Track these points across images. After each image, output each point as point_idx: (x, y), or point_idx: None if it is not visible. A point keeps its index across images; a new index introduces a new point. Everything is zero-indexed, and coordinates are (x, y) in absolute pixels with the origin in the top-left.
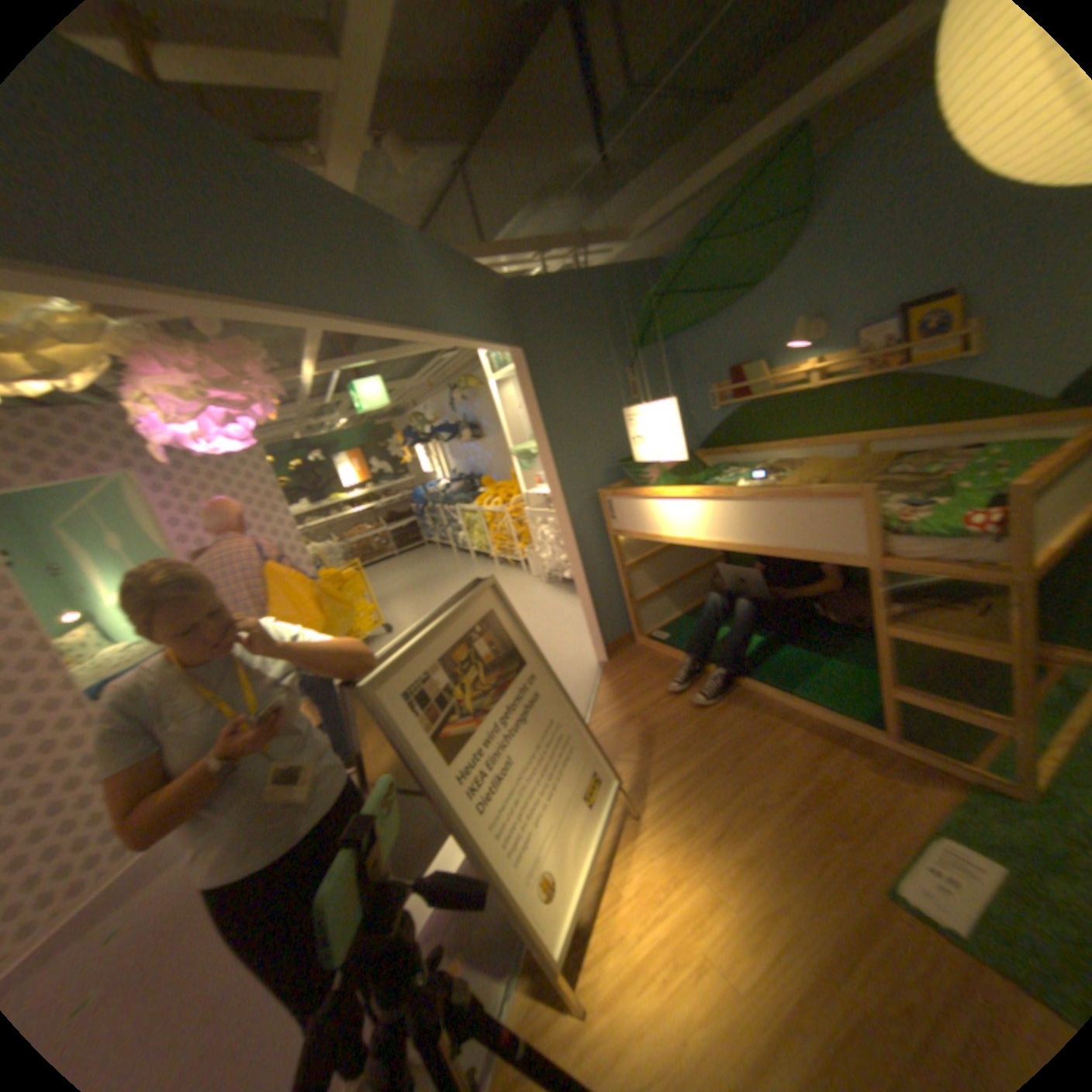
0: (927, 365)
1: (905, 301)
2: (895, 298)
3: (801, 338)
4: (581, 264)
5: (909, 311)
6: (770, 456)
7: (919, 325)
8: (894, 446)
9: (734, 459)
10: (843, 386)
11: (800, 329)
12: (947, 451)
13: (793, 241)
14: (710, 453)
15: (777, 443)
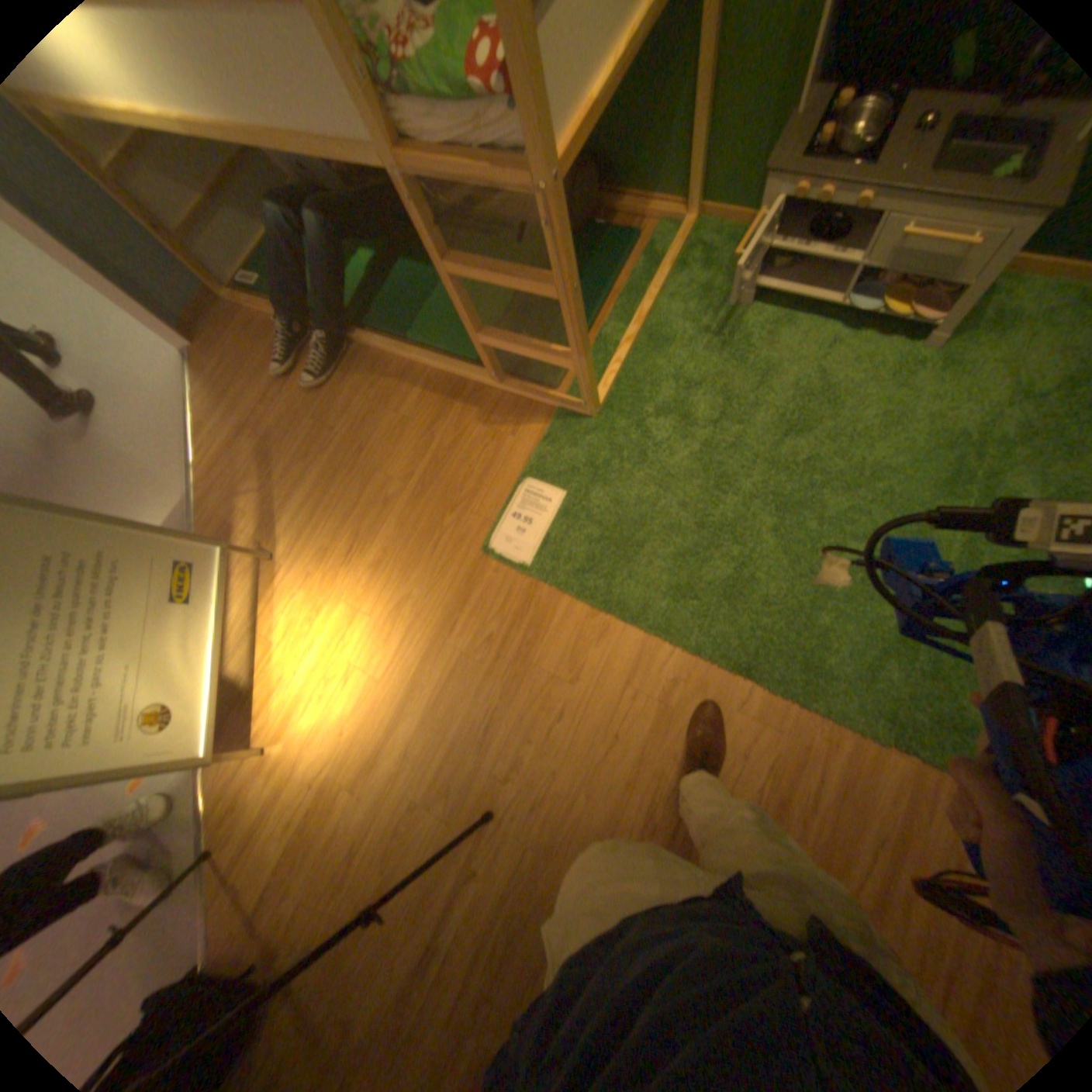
0: None
1: None
2: None
3: None
4: None
5: None
6: None
7: None
8: None
9: None
10: None
11: None
12: None
13: None
14: None
15: None
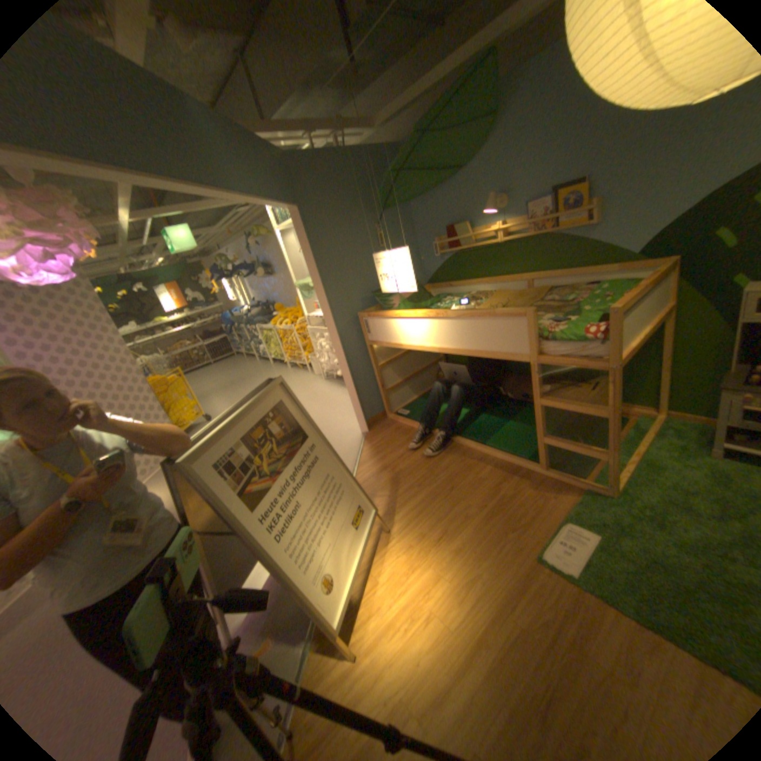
0: (568, 229)
1: (556, 185)
2: (551, 182)
3: (493, 207)
4: (341, 143)
5: (559, 191)
6: (474, 289)
7: (564, 202)
8: (549, 283)
9: (450, 291)
10: (519, 242)
11: (492, 201)
12: (579, 286)
13: (487, 137)
14: (435, 287)
15: (478, 280)
